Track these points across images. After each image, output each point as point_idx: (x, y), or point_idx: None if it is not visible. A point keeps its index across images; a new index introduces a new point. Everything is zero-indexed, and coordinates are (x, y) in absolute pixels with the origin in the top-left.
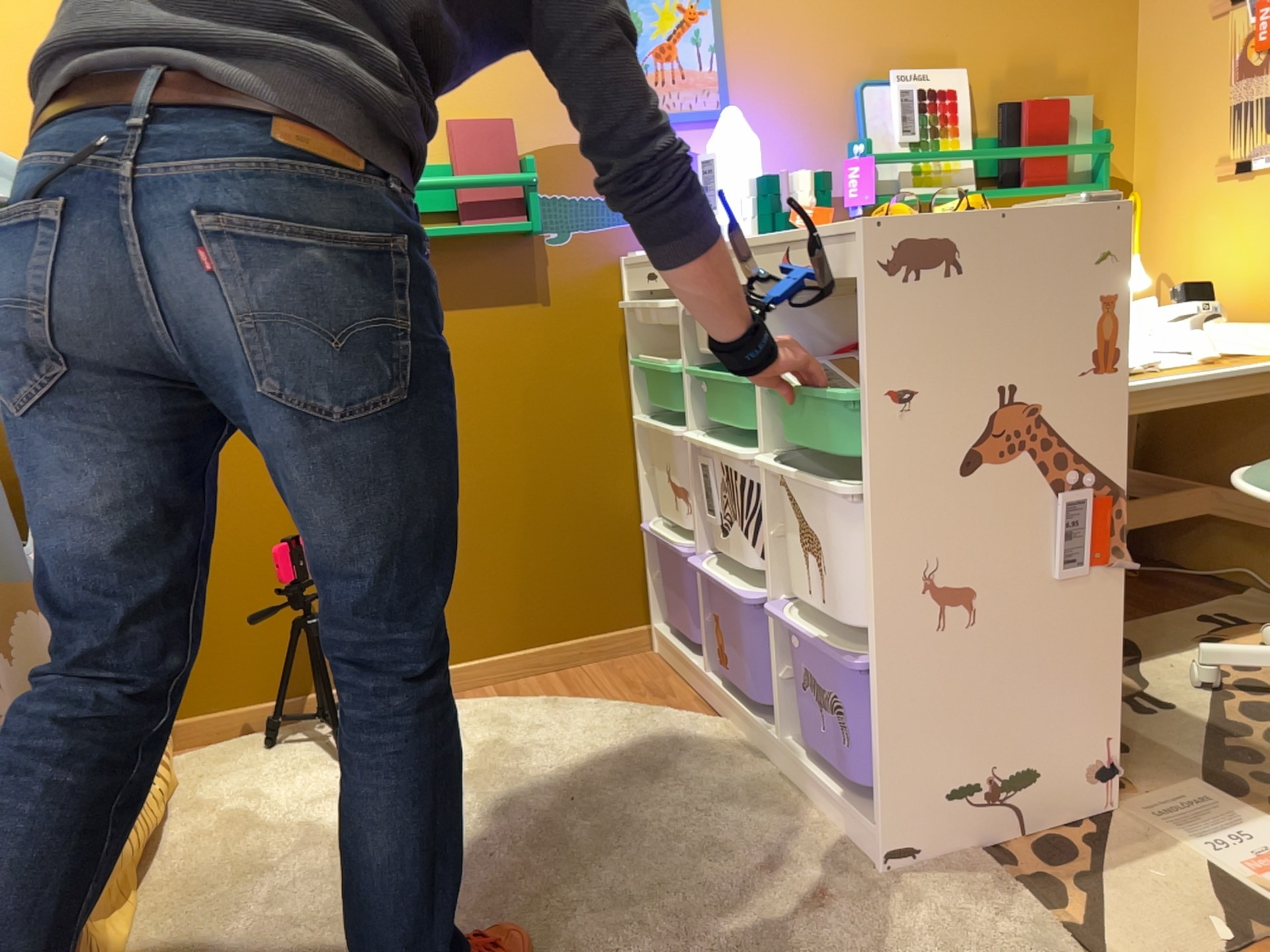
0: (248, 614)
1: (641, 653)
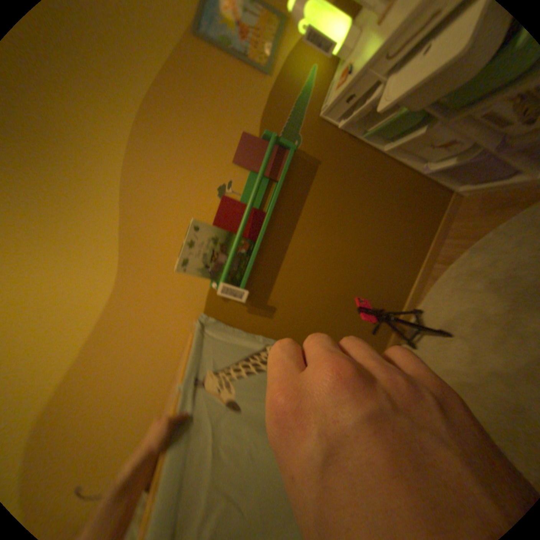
0: (365, 329)
1: (465, 202)
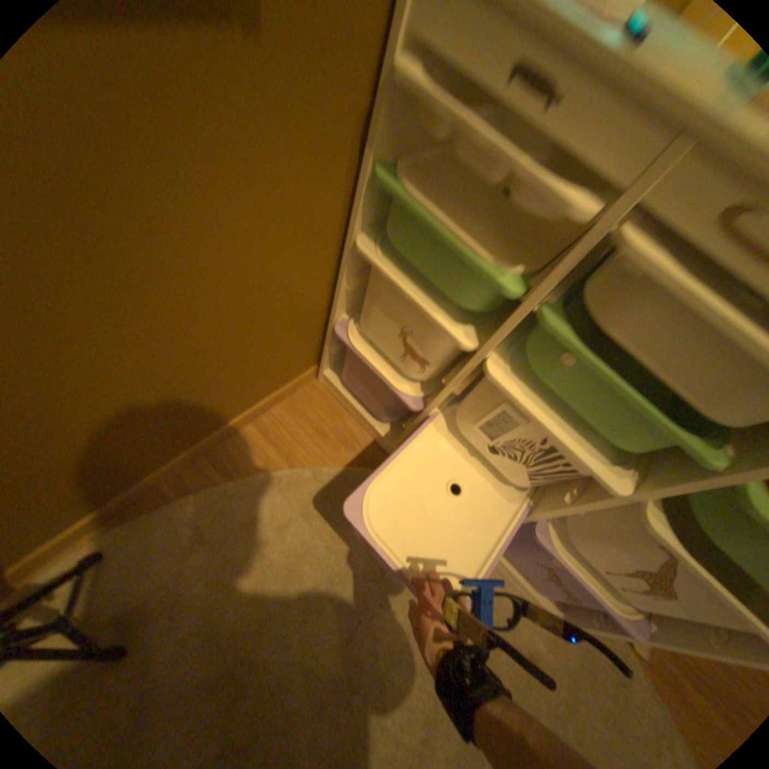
0: None
1: (312, 385)
